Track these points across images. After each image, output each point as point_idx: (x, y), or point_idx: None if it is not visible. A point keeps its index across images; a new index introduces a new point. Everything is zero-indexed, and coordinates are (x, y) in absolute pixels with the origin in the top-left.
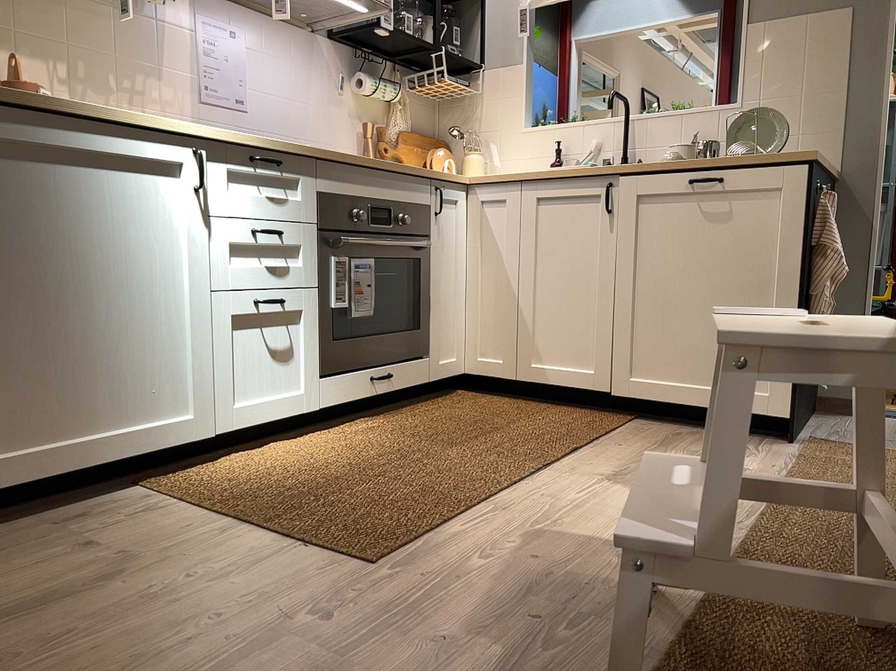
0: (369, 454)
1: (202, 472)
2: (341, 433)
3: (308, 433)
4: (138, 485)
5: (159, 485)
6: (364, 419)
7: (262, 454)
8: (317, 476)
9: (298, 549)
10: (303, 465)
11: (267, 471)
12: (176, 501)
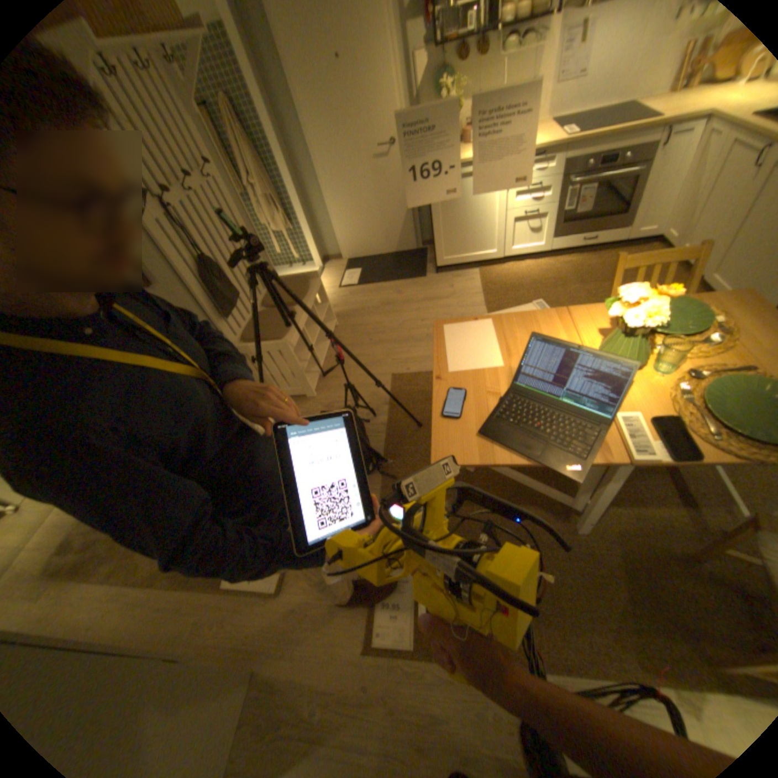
0: (545, 278)
1: (495, 270)
2: (558, 261)
3: (547, 258)
4: (479, 269)
5: (482, 271)
6: (580, 254)
7: (520, 265)
8: (518, 283)
9: (480, 307)
10: (521, 276)
11: (509, 275)
12: (477, 279)
